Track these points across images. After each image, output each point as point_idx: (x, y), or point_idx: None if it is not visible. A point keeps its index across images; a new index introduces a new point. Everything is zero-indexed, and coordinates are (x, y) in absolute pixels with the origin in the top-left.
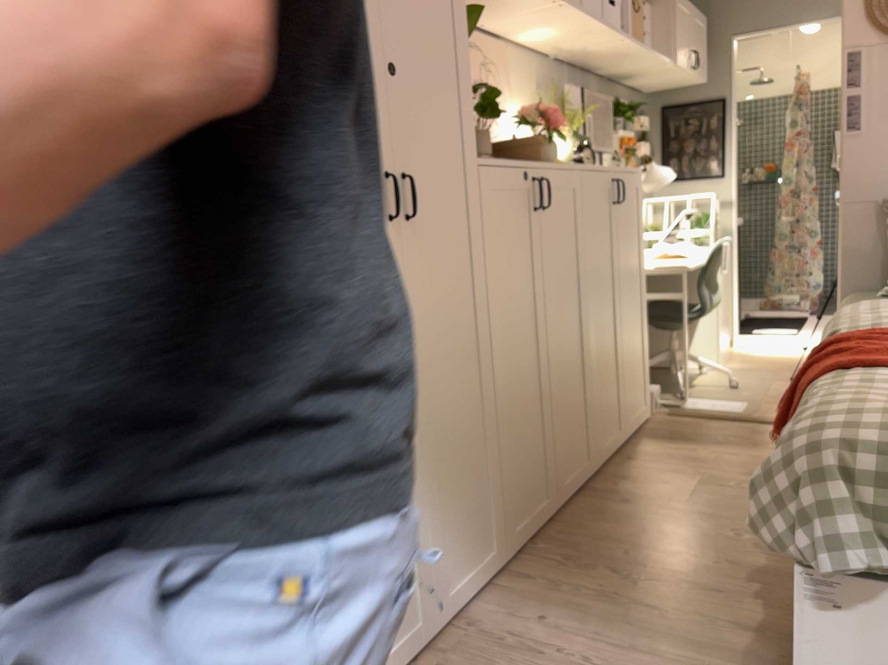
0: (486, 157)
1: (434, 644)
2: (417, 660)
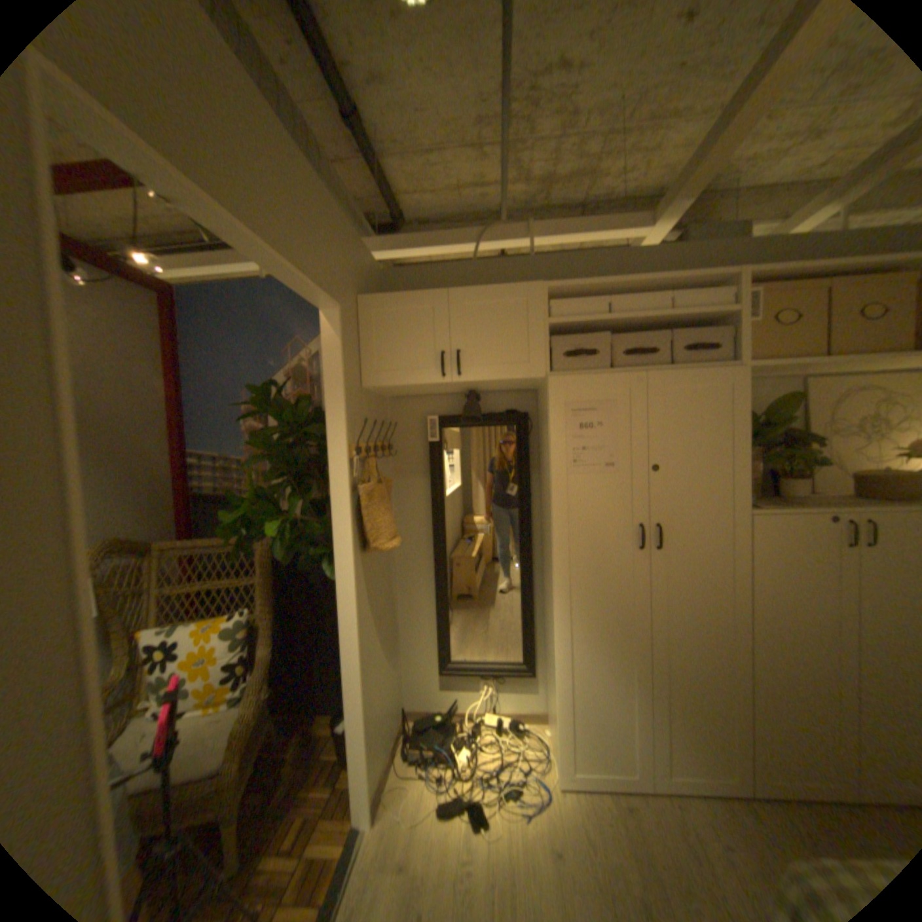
0: (774, 508)
1: (653, 797)
2: (635, 796)
